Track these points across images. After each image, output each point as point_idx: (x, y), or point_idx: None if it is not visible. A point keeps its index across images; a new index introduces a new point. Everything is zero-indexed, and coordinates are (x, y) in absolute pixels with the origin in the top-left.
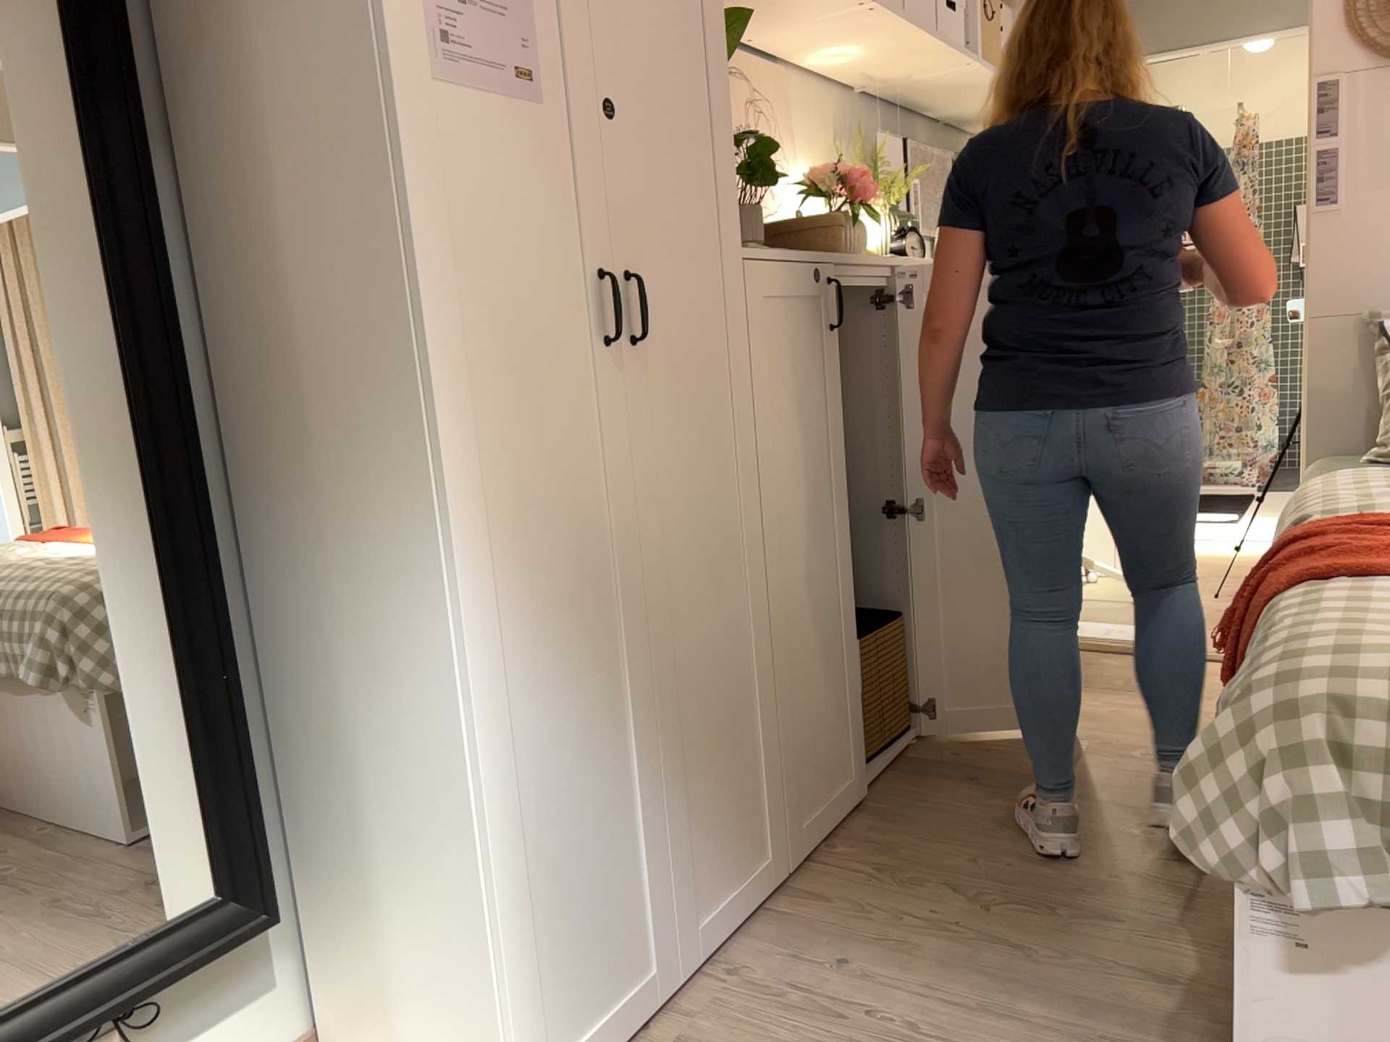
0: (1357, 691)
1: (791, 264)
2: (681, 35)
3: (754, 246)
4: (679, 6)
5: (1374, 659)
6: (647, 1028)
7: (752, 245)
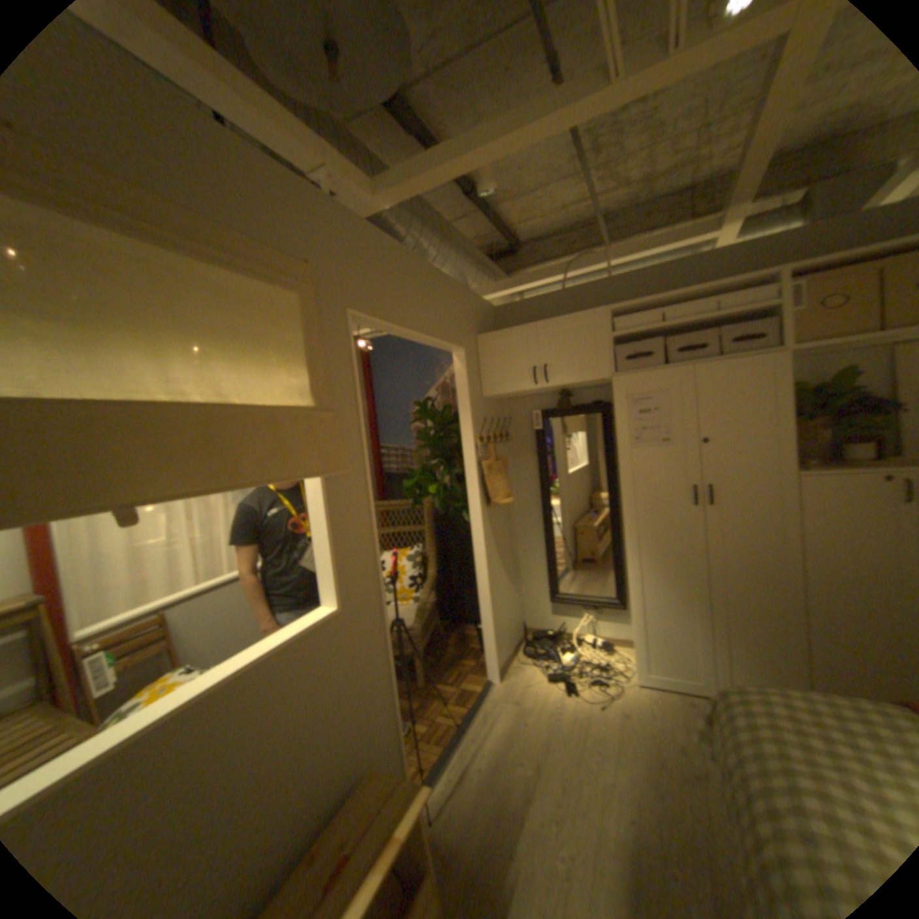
0: (741, 697)
1: (853, 477)
2: (787, 397)
3: (823, 471)
4: (786, 387)
5: (768, 700)
6: (699, 699)
7: (814, 472)
